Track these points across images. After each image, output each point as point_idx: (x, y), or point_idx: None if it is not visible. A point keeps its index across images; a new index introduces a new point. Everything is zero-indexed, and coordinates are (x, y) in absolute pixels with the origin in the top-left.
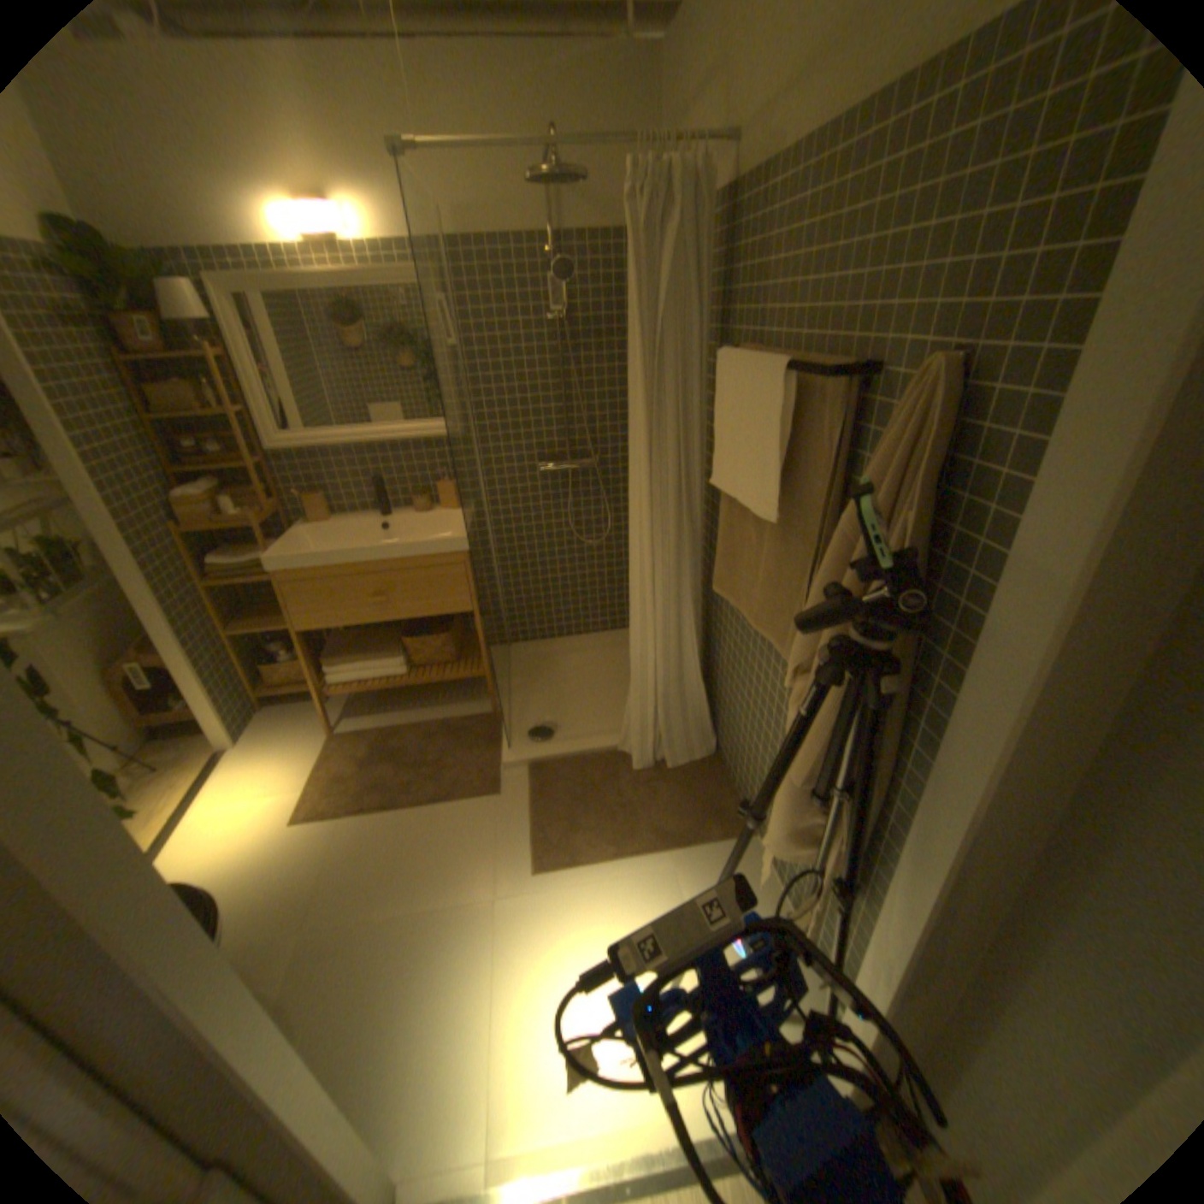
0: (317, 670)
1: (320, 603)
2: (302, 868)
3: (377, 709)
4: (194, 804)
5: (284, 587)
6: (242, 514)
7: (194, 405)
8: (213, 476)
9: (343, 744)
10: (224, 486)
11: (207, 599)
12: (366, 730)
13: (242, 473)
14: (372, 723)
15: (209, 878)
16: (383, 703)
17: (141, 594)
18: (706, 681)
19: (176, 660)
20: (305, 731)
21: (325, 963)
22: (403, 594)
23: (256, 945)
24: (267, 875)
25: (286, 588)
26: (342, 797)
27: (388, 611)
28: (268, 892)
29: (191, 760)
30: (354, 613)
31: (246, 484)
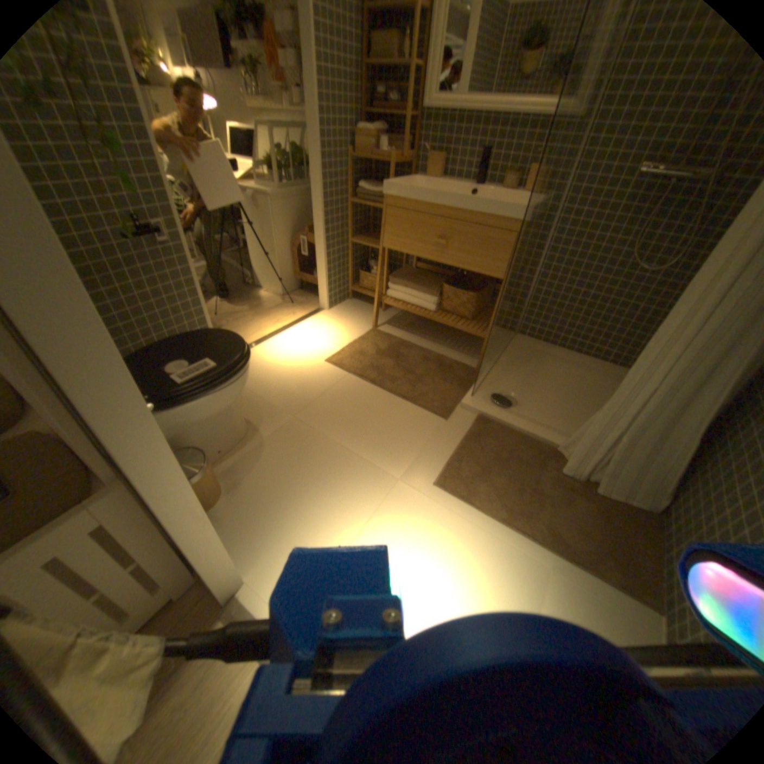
0: (386, 283)
1: (406, 235)
2: (315, 384)
3: (407, 329)
4: (296, 325)
5: (390, 213)
6: (389, 148)
7: (398, 59)
8: (389, 124)
9: (377, 337)
10: (392, 134)
11: (353, 212)
12: (393, 336)
13: (405, 125)
14: (400, 334)
15: (278, 361)
16: (413, 327)
17: (318, 185)
18: (699, 452)
19: (321, 238)
20: (364, 320)
21: (290, 439)
22: (460, 249)
23: (272, 406)
24: (299, 377)
25: (391, 214)
26: (357, 363)
27: (444, 258)
28: (293, 385)
29: (310, 305)
30: (422, 250)
31: (405, 136)
